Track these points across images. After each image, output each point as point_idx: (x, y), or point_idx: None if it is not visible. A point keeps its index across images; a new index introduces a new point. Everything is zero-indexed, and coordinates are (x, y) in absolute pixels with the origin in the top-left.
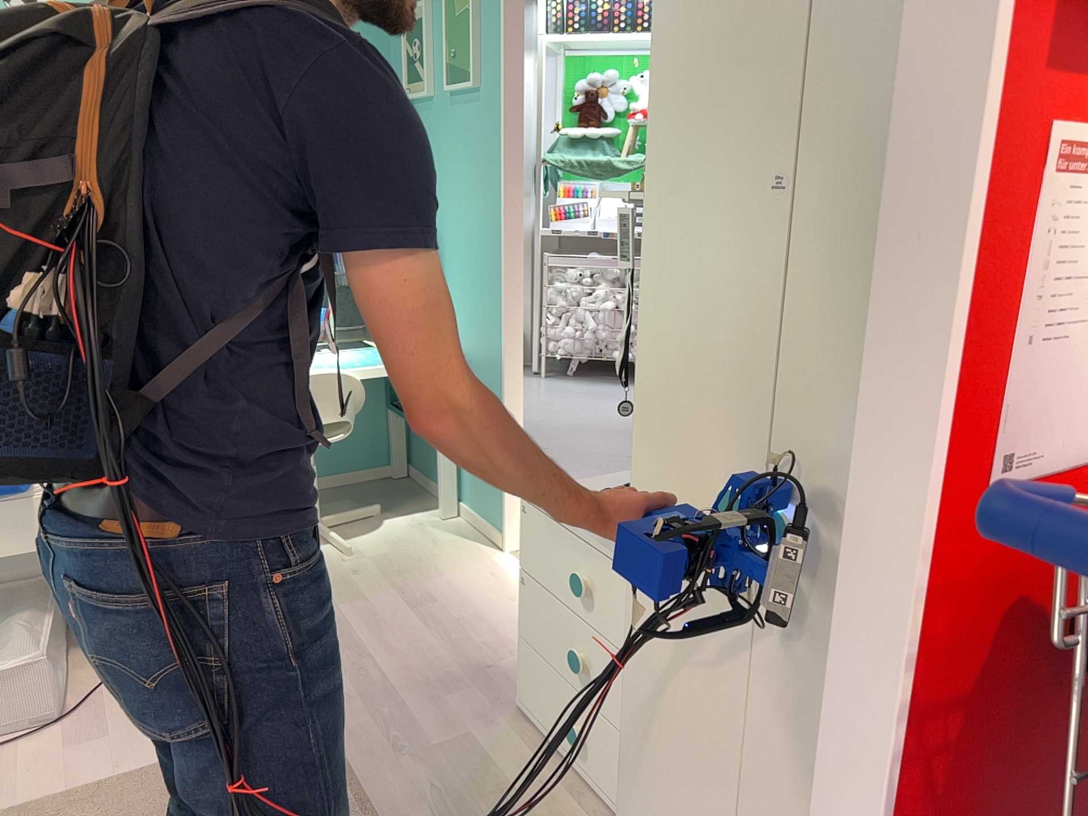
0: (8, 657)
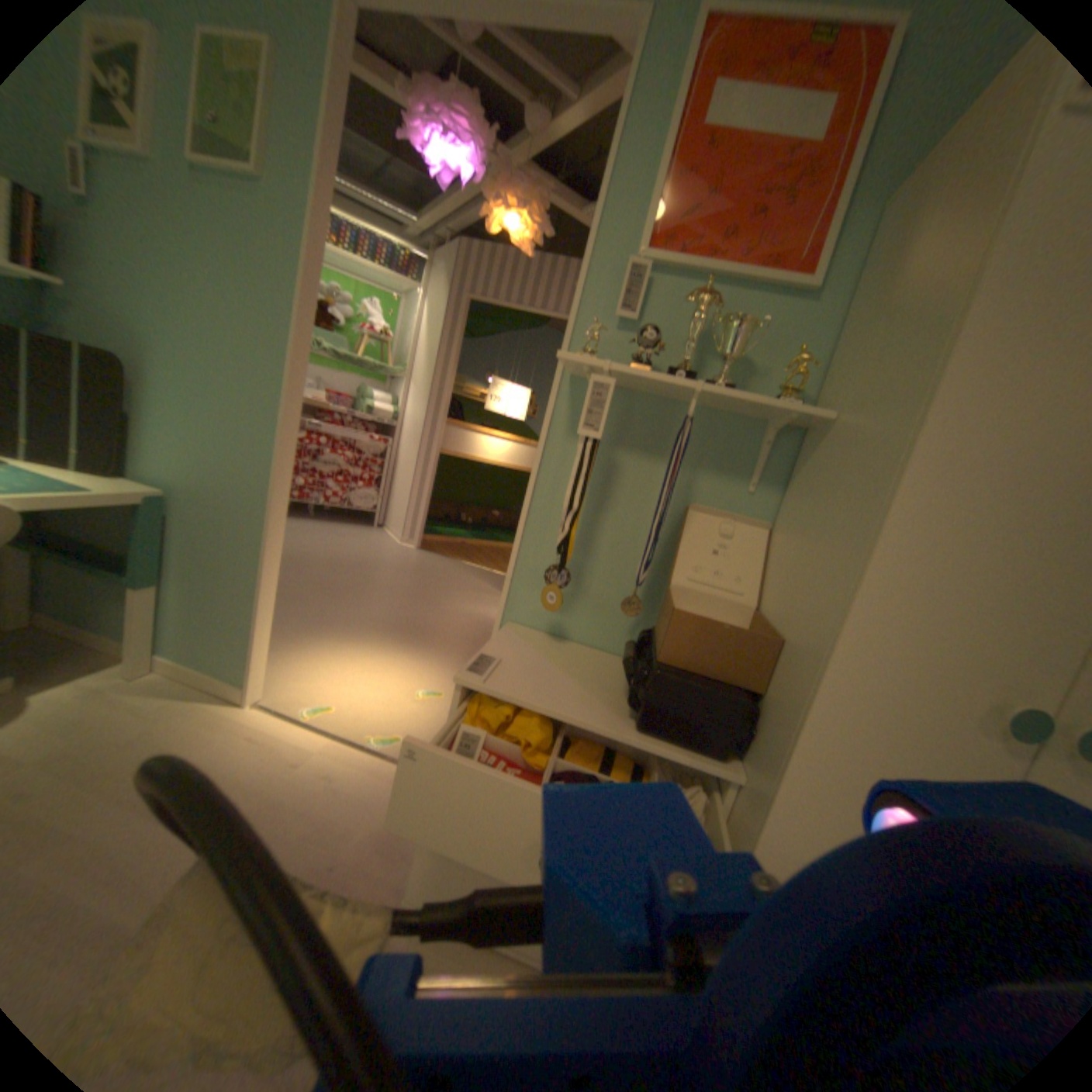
0: None
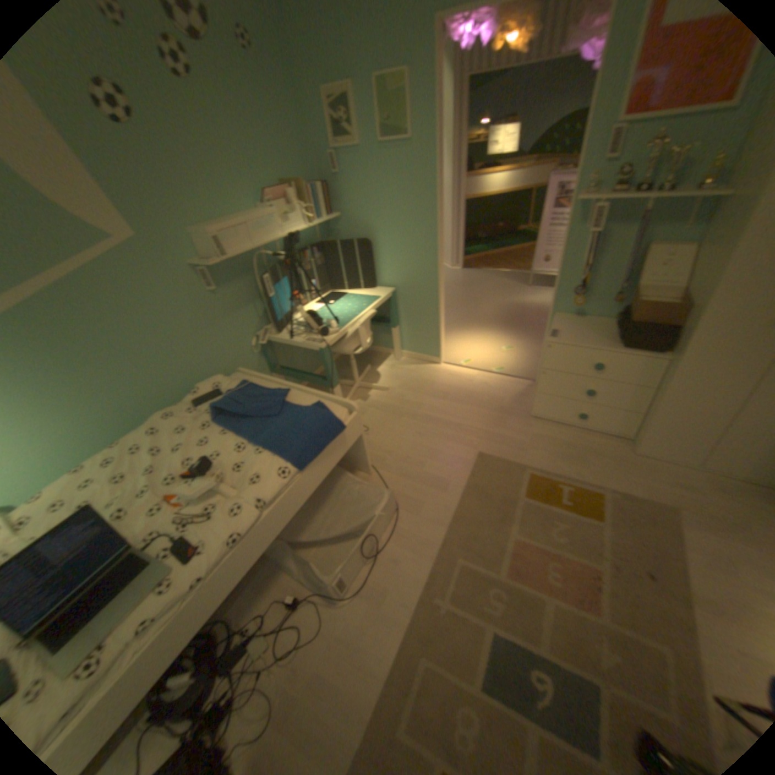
0: (379, 496)
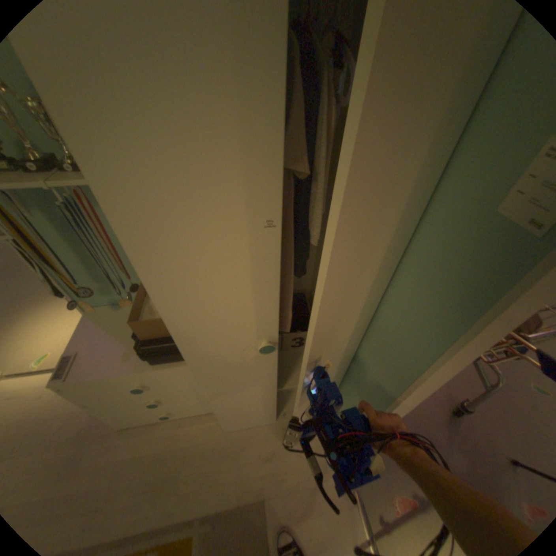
0: None
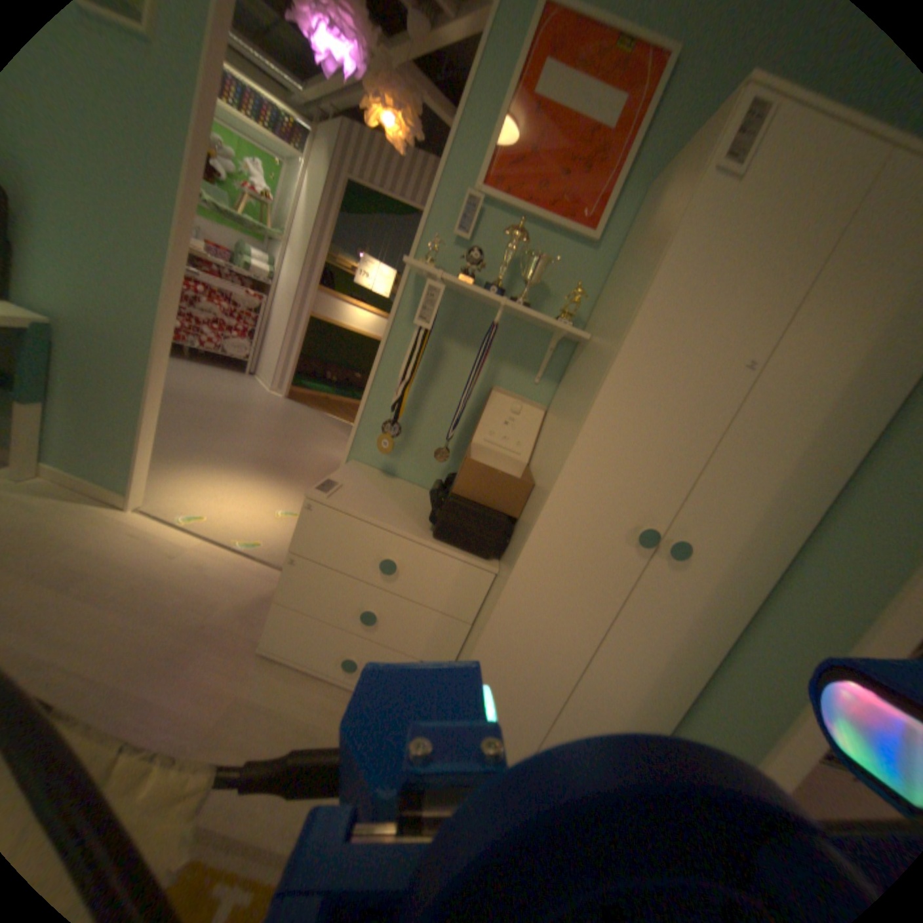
0: None
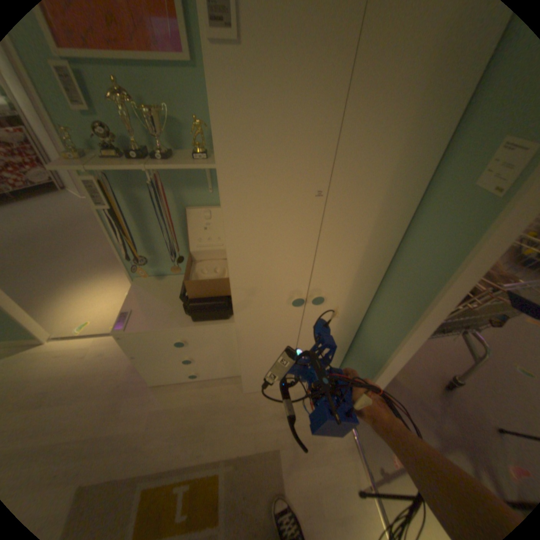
0: None
